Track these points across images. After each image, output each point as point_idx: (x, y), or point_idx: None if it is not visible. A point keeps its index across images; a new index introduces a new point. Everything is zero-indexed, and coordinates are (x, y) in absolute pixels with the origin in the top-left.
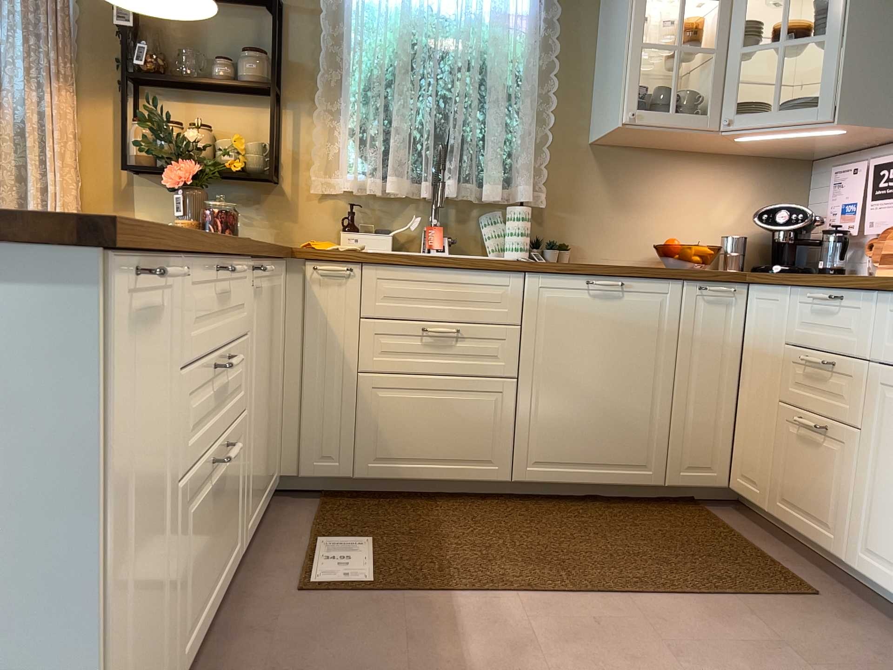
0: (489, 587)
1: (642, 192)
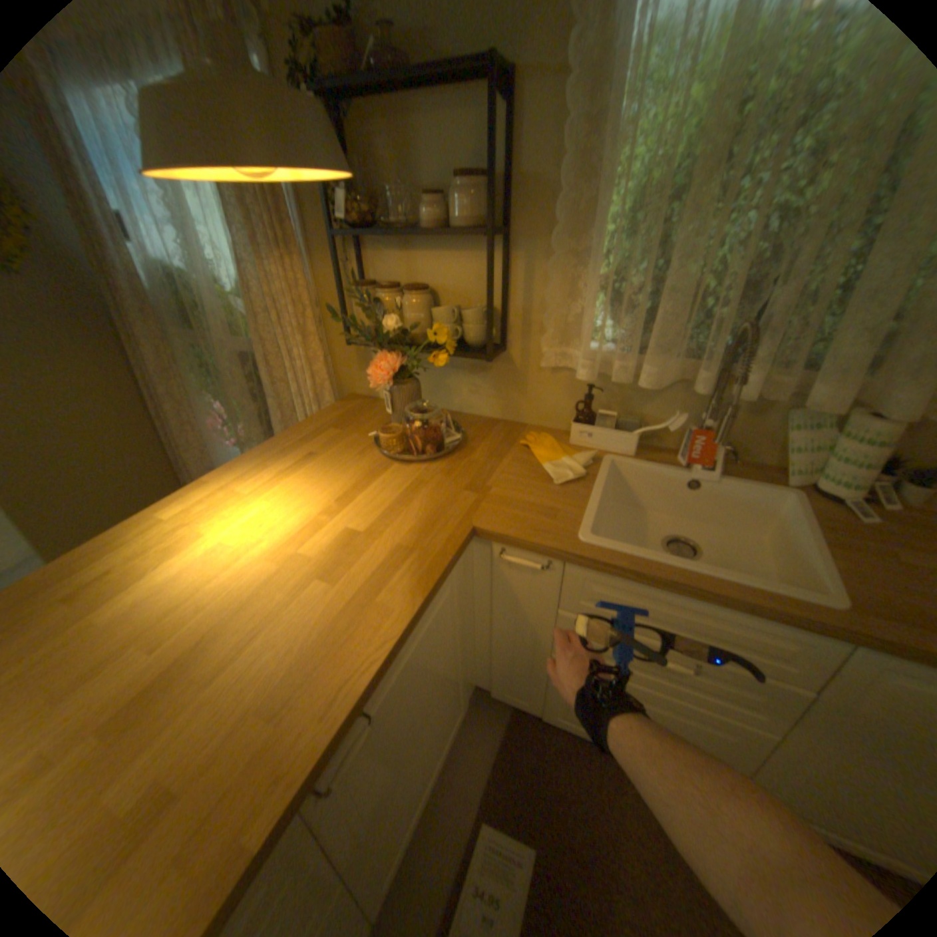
0: None
1: None
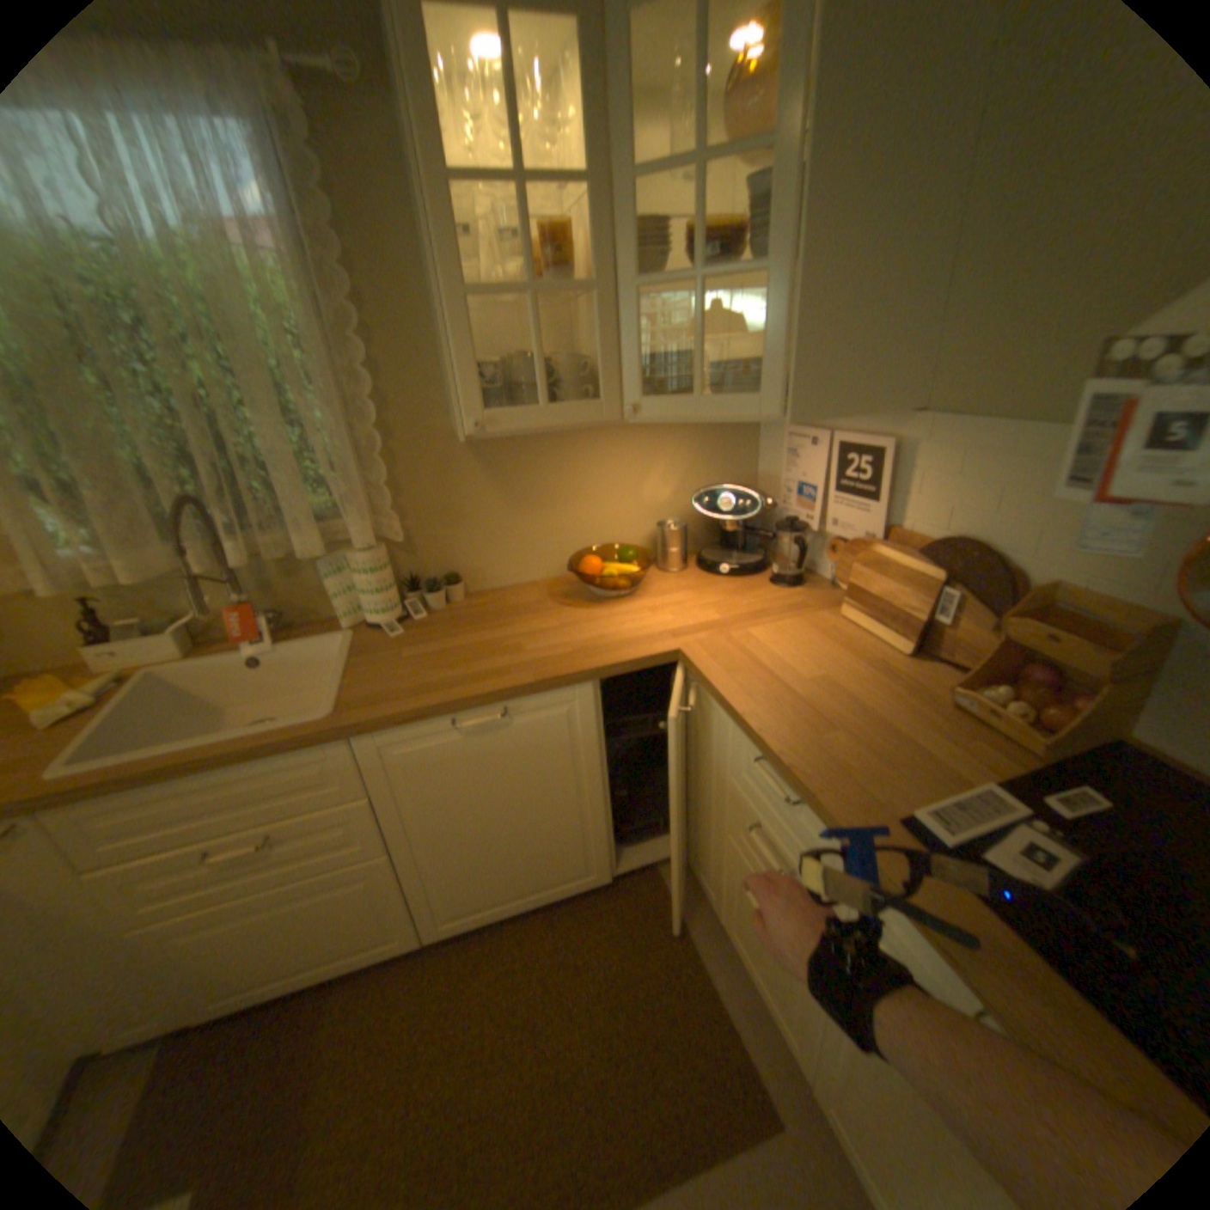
0: None
1: (544, 484)
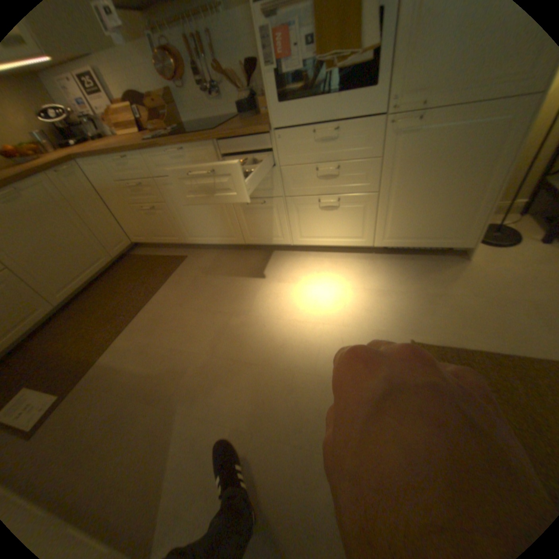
0: (104, 346)
1: None
